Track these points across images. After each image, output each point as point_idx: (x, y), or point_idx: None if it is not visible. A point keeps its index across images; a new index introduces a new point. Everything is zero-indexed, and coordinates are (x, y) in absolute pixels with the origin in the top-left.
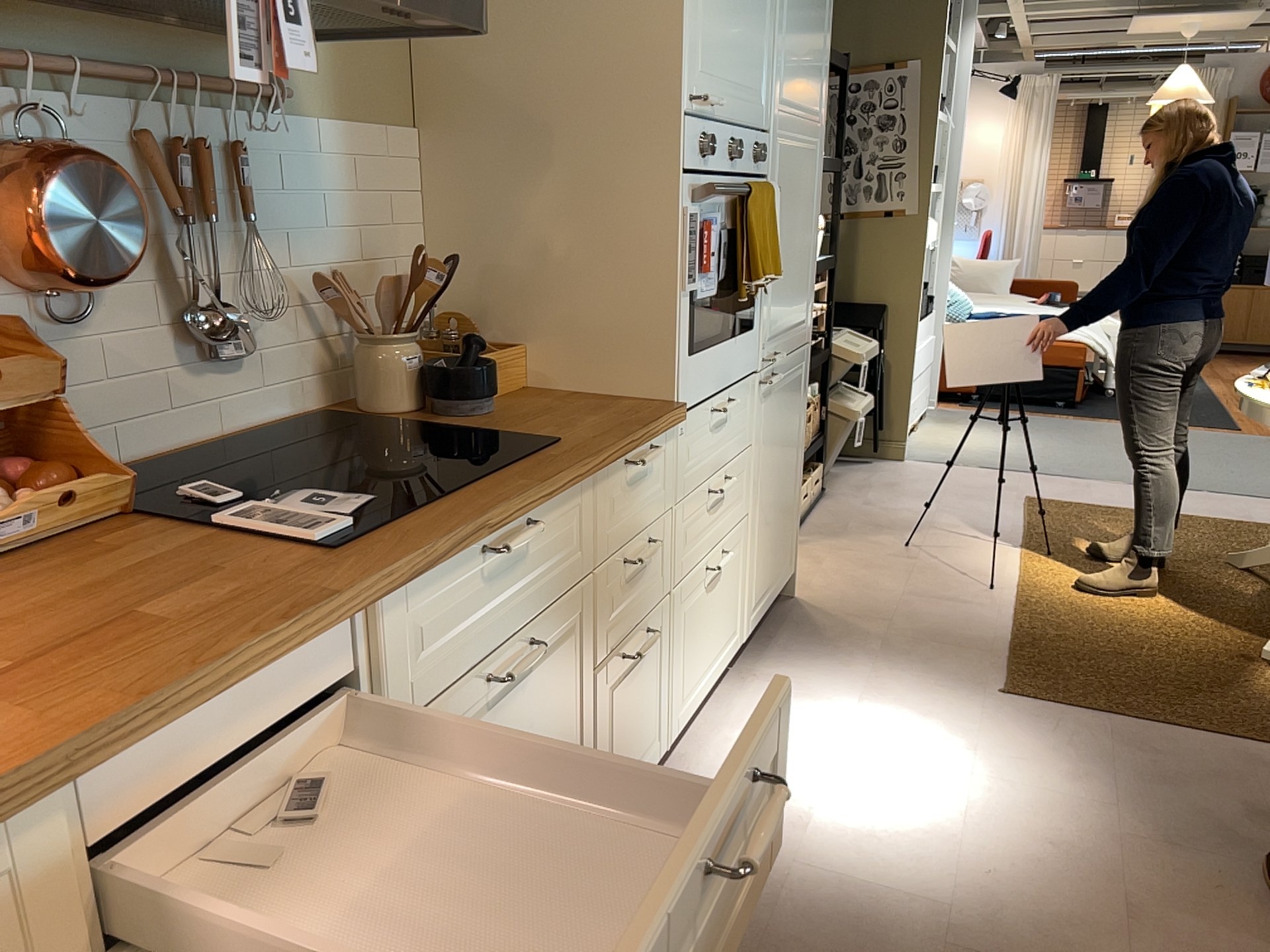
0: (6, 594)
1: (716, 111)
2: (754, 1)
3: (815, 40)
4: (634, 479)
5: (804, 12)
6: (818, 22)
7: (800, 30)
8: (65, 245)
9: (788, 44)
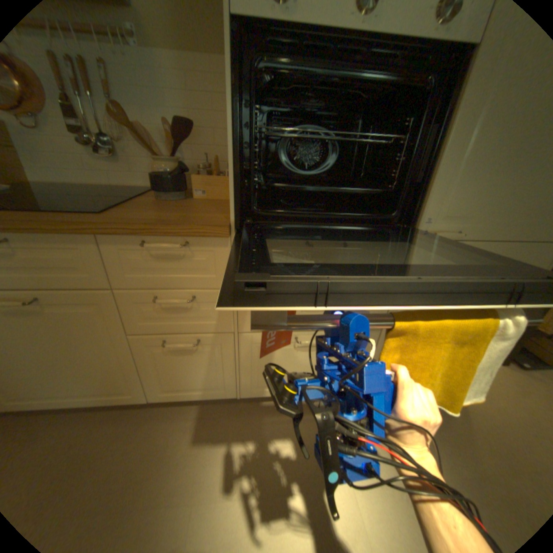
0: None
1: None
2: None
3: None
4: (157, 255)
5: None
6: None
7: None
8: None
9: None
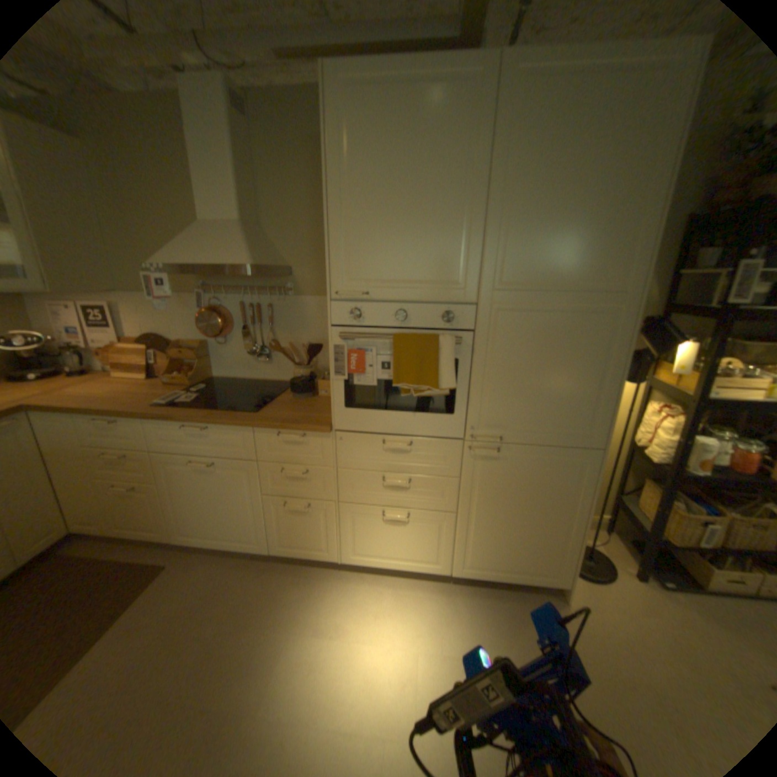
0: (142, 391)
1: (373, 294)
2: (433, 226)
3: (604, 225)
4: (286, 442)
5: (563, 209)
6: (615, 209)
7: (549, 225)
8: (198, 329)
9: (514, 240)
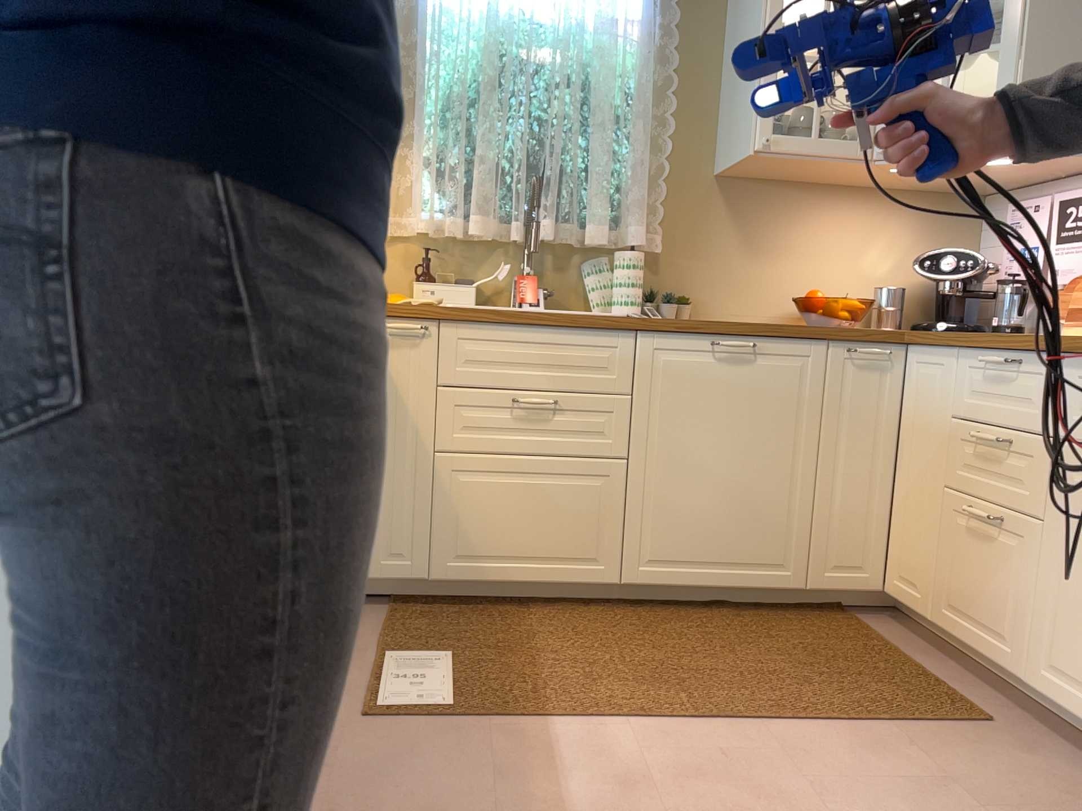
0: None
1: None
2: None
3: None
4: None
5: None
6: None
7: None
8: None
9: None
